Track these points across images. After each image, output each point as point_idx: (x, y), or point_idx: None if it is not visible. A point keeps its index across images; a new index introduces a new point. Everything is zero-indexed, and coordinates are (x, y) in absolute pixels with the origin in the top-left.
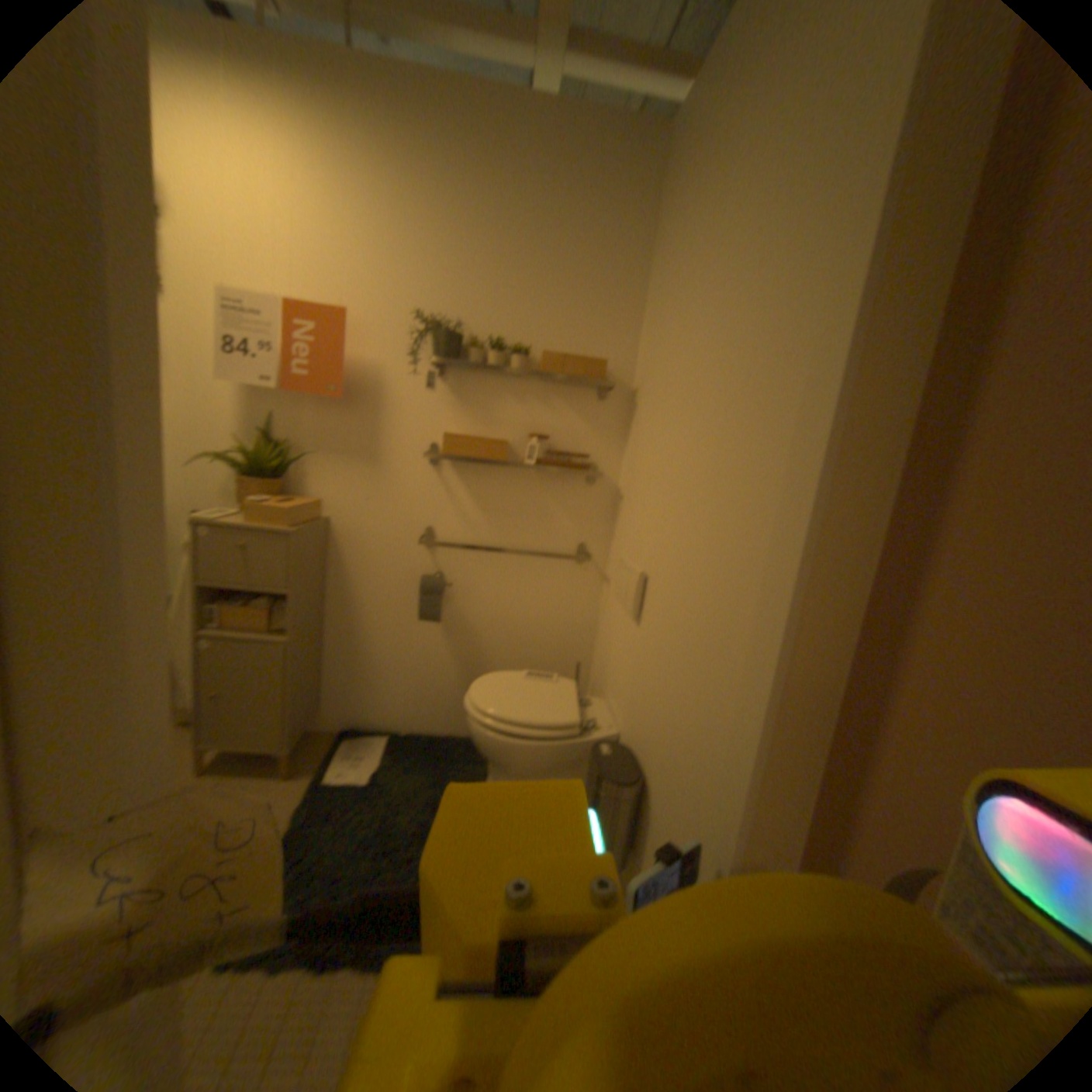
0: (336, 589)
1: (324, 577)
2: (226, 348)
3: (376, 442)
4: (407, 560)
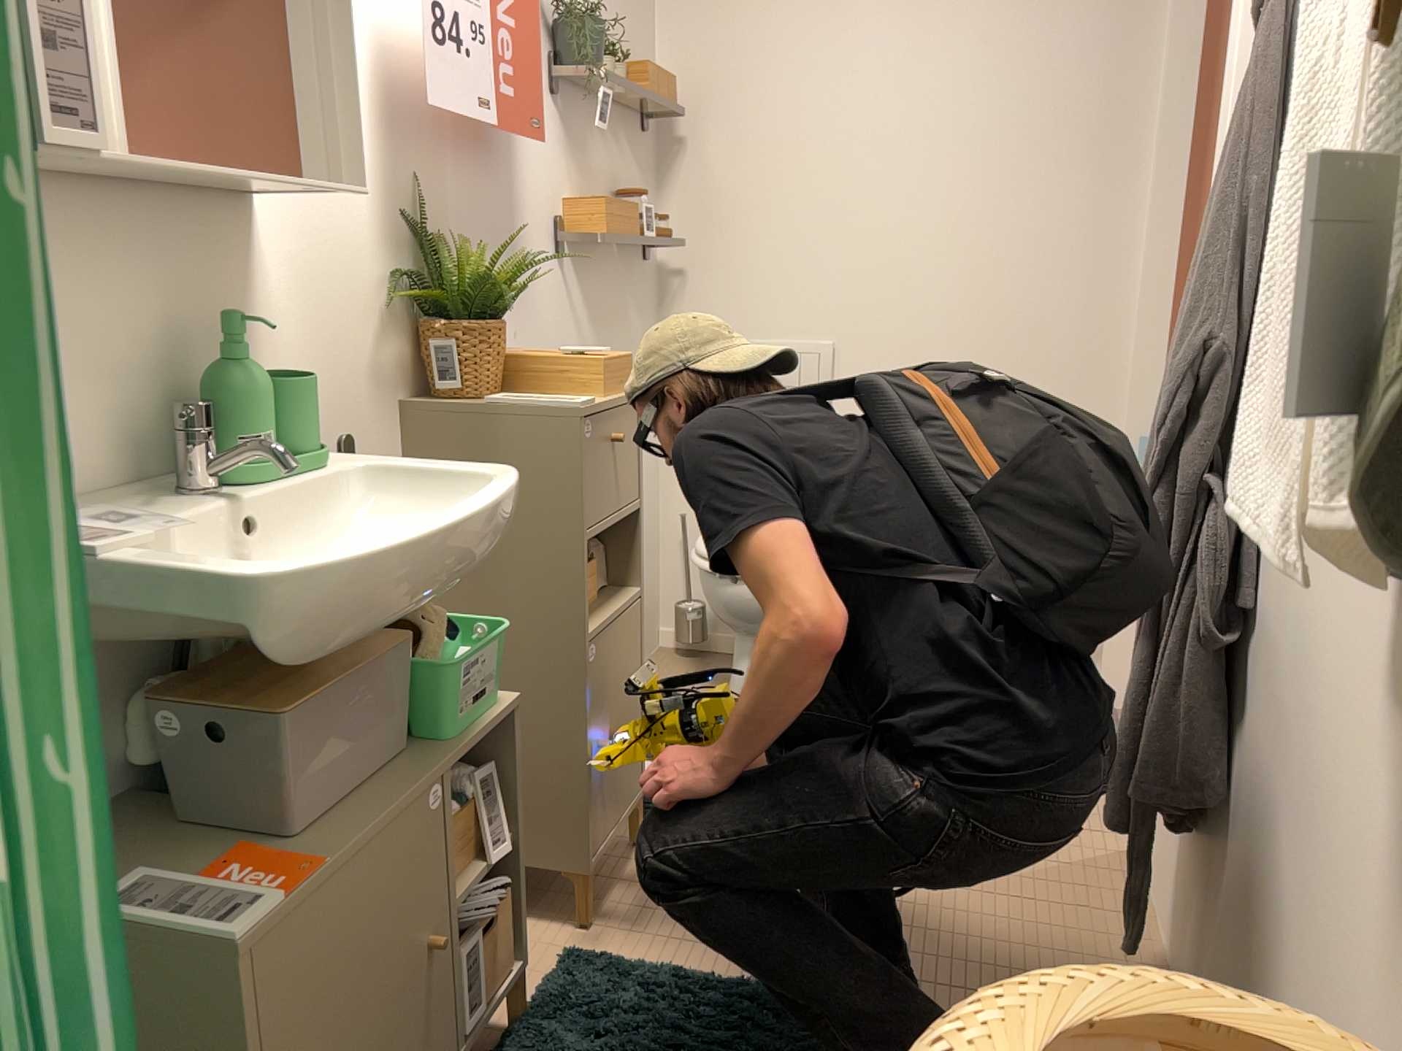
0: None
1: None
2: (442, 41)
3: (517, 227)
4: None
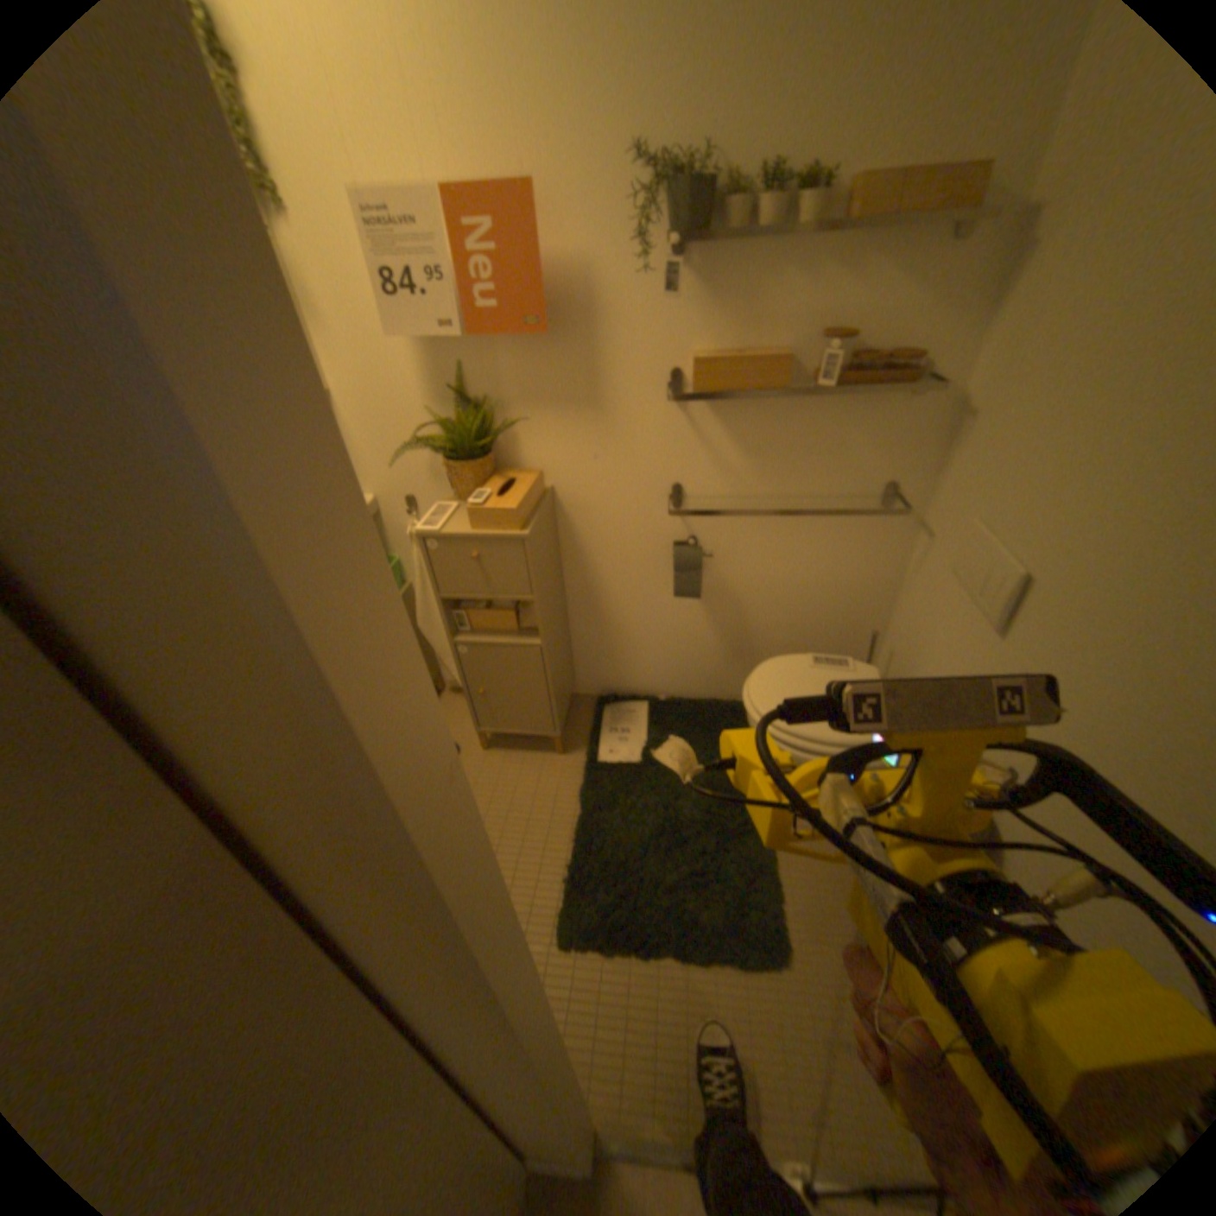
0: (574, 565)
1: (558, 554)
2: (389, 289)
3: (596, 380)
4: (650, 526)
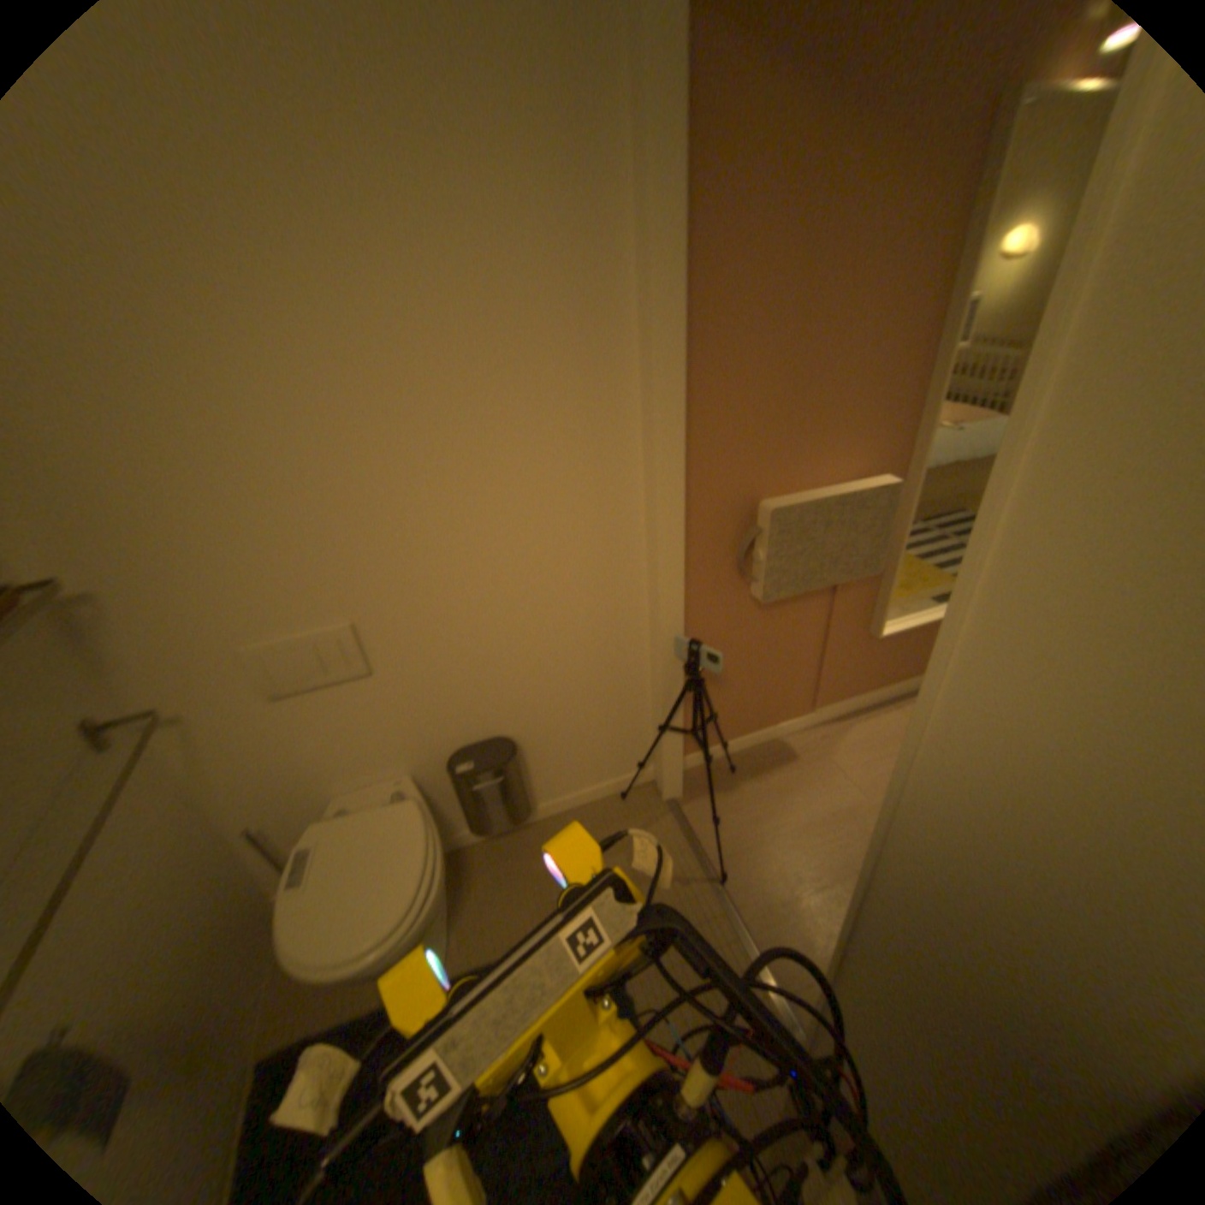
0: None
1: None
2: None
3: None
4: None
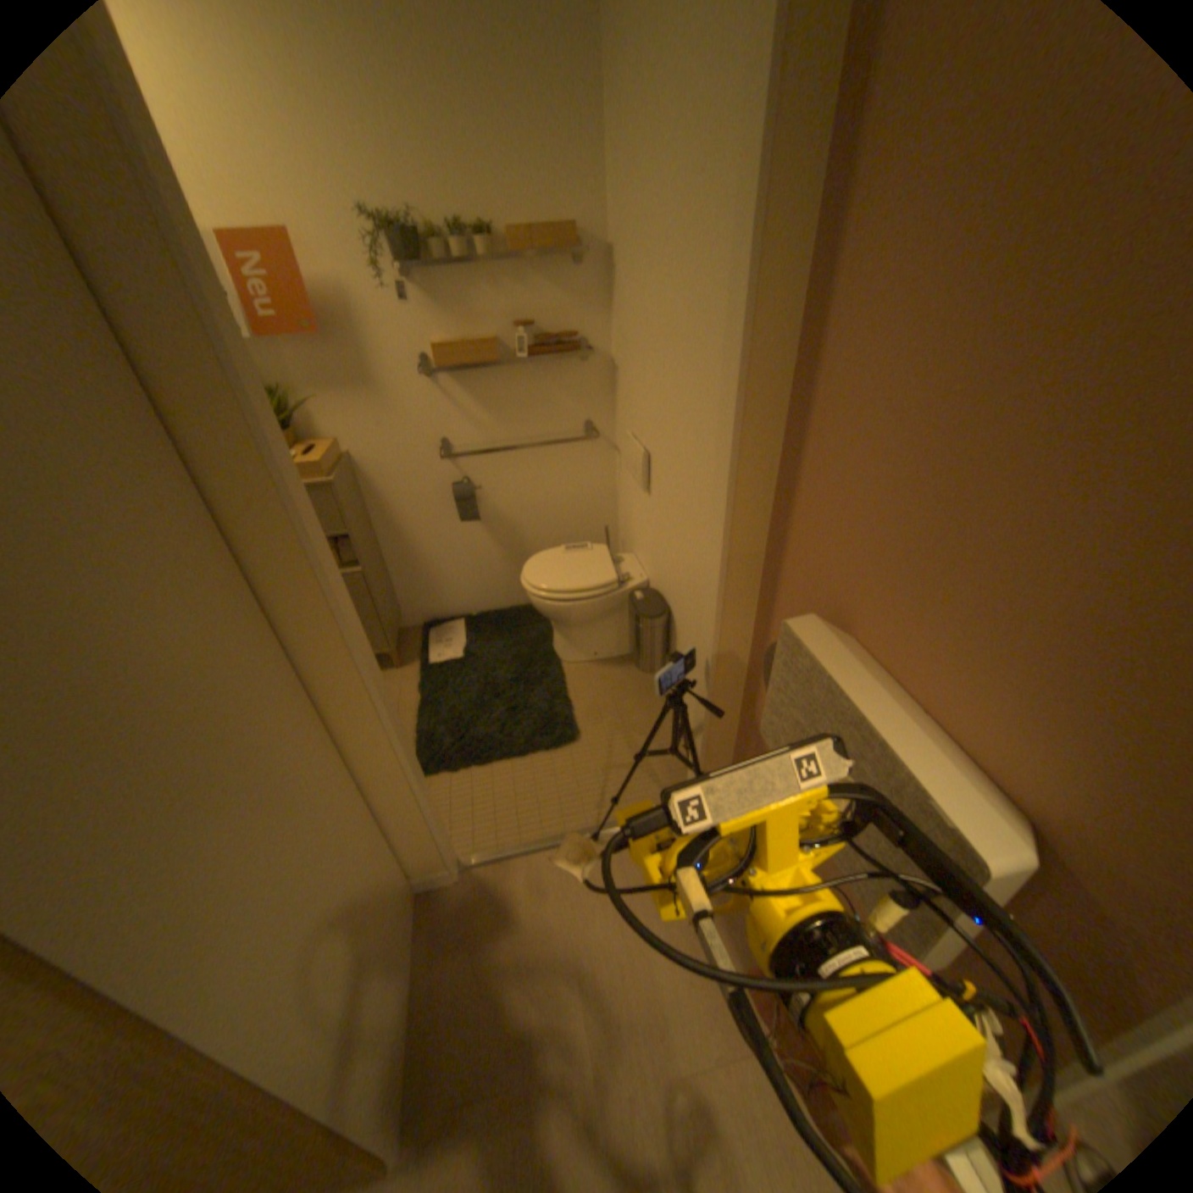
0: (380, 515)
1: (365, 508)
2: None
3: (367, 368)
4: (433, 475)
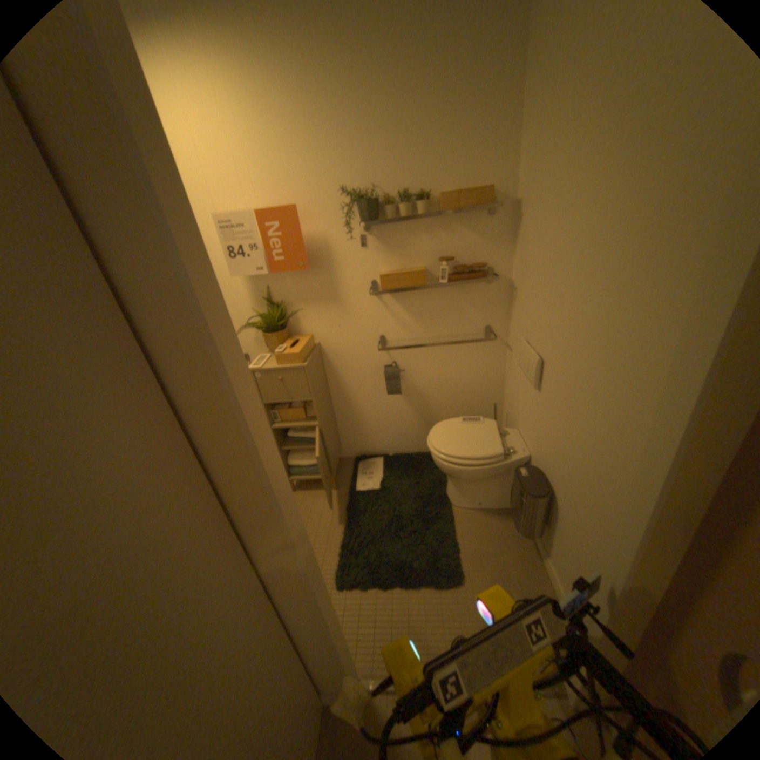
0: (335, 383)
1: (326, 378)
2: (233, 256)
3: (336, 289)
4: (372, 359)
